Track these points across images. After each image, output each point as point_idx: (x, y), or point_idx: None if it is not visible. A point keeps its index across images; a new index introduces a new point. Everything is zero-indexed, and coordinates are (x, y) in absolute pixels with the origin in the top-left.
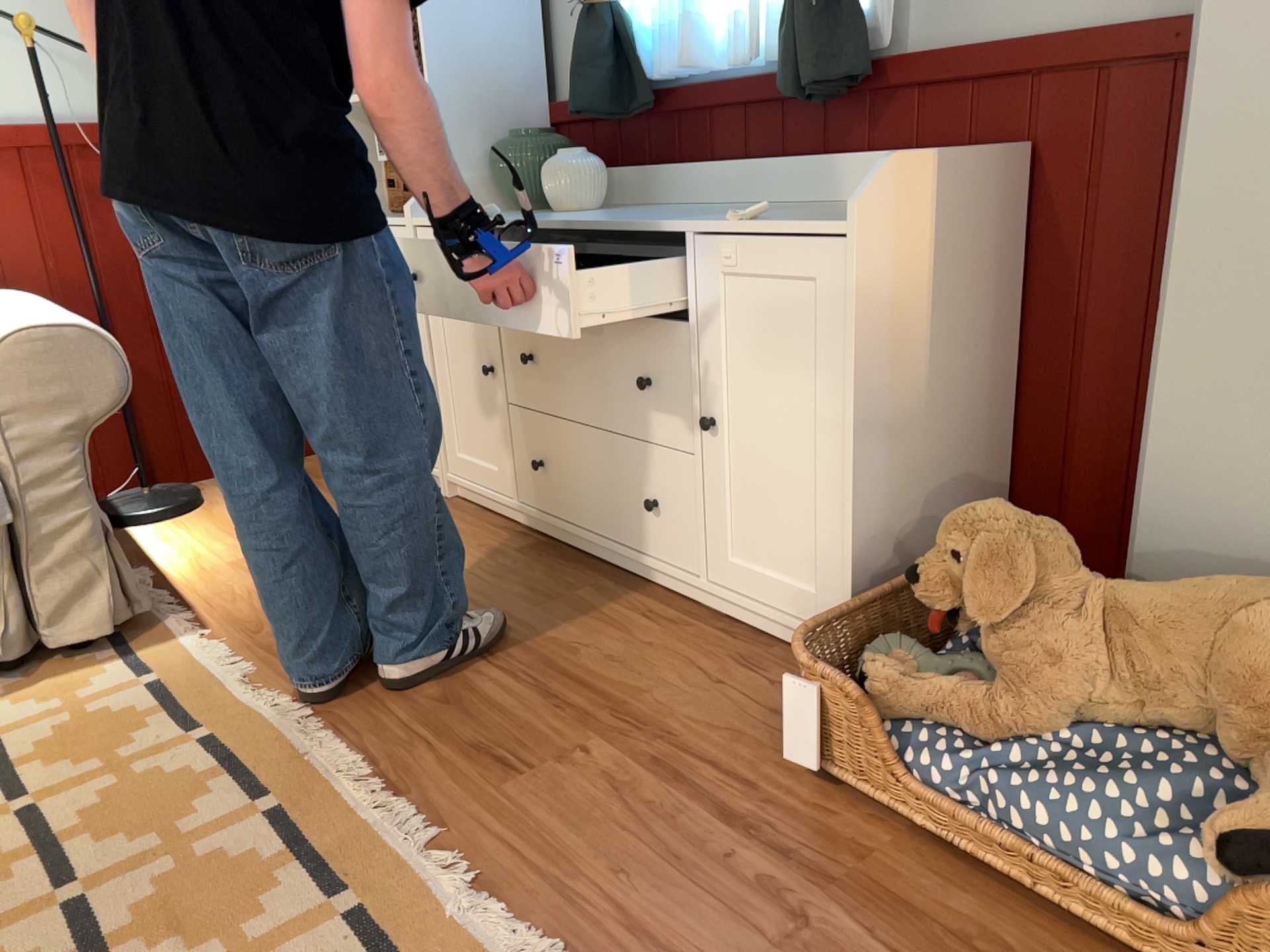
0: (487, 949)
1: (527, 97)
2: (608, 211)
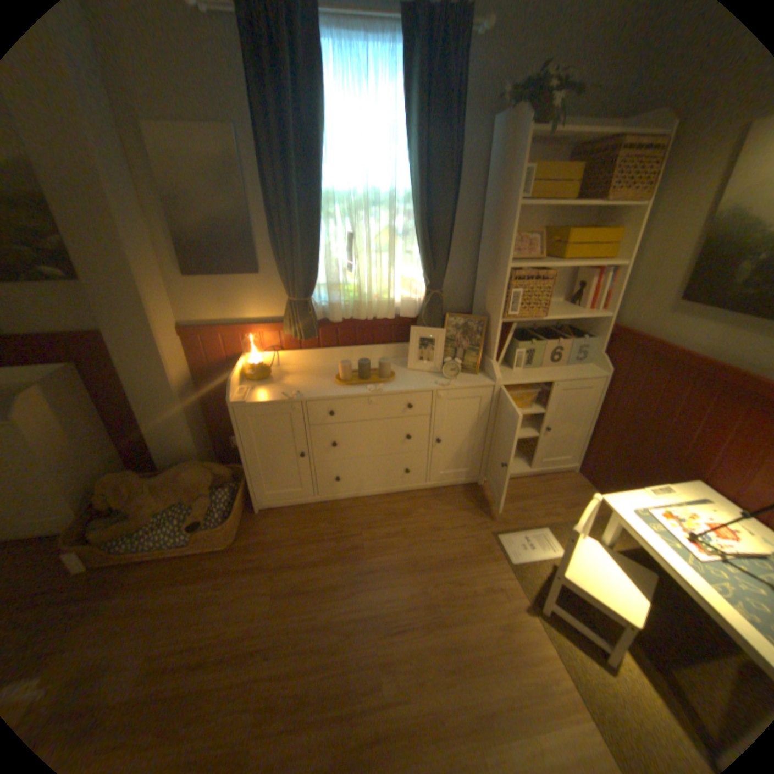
0: None
1: None
2: None
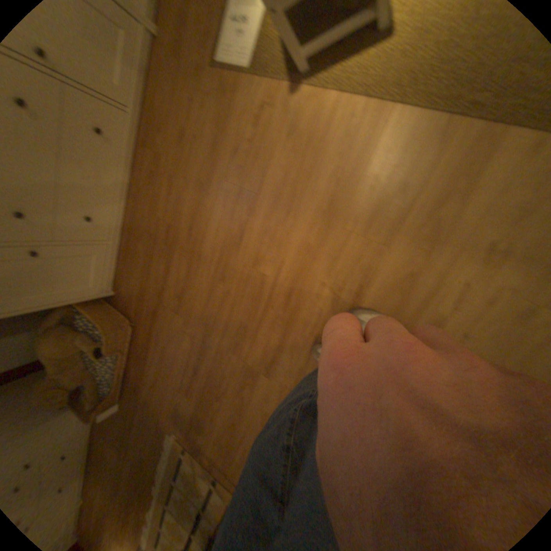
0: (165, 455)
1: None
2: None
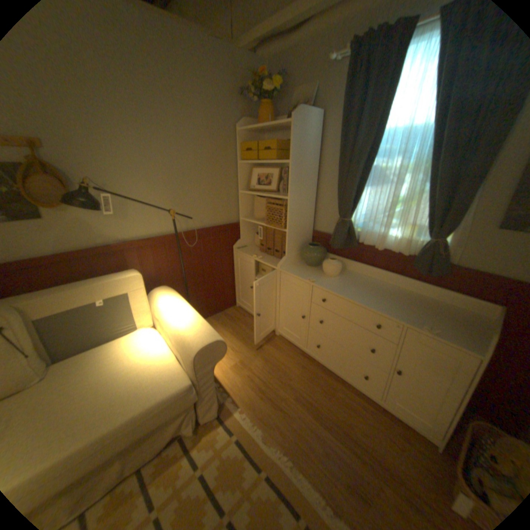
0: None
1: (309, 229)
2: (344, 278)
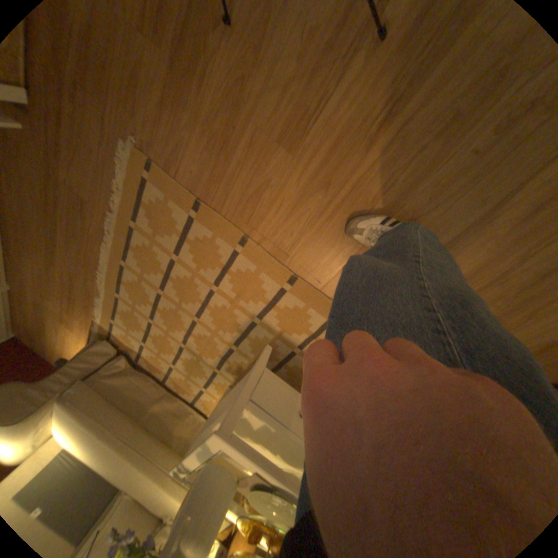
0: (121, 177)
1: None
2: None
